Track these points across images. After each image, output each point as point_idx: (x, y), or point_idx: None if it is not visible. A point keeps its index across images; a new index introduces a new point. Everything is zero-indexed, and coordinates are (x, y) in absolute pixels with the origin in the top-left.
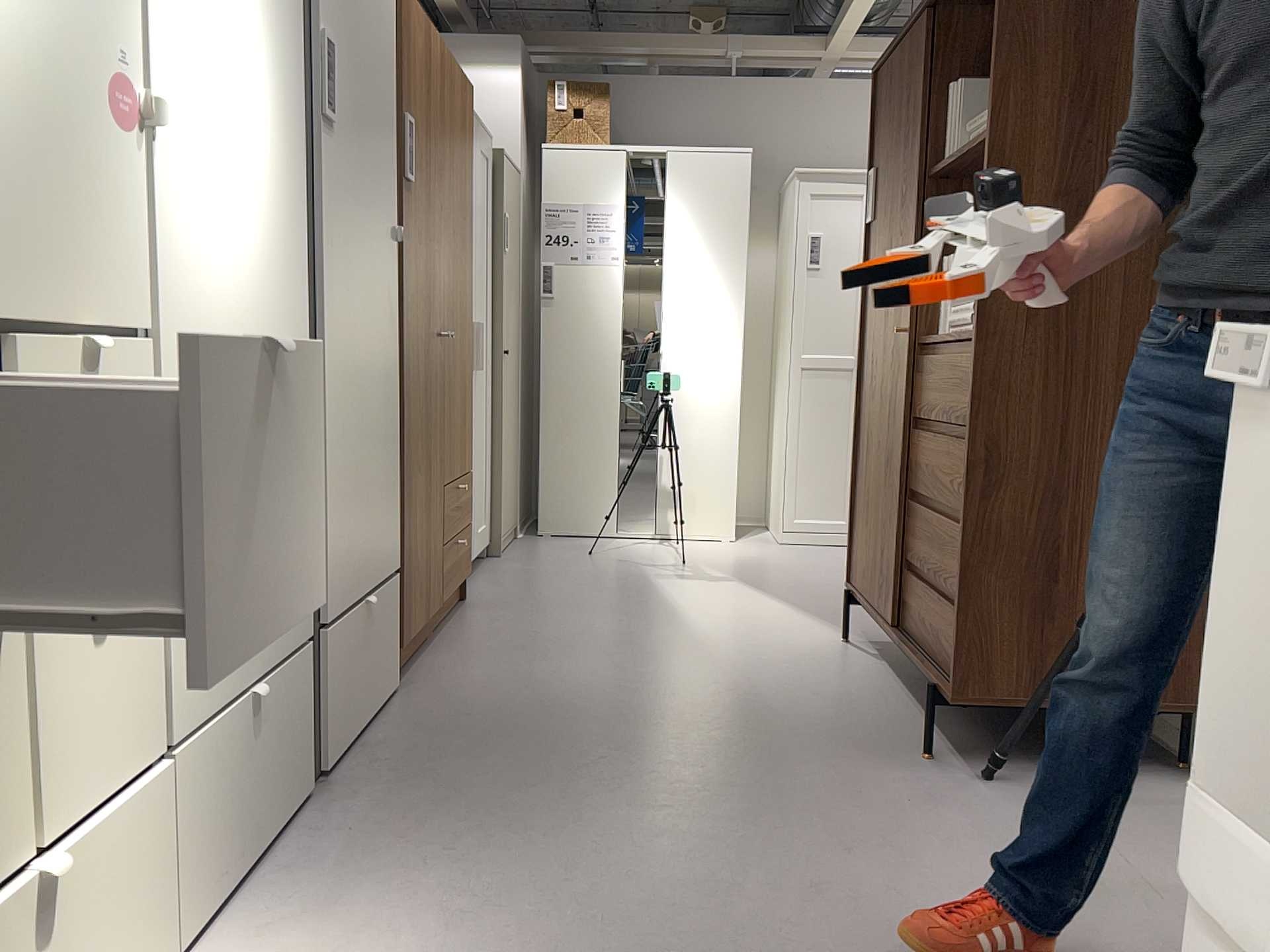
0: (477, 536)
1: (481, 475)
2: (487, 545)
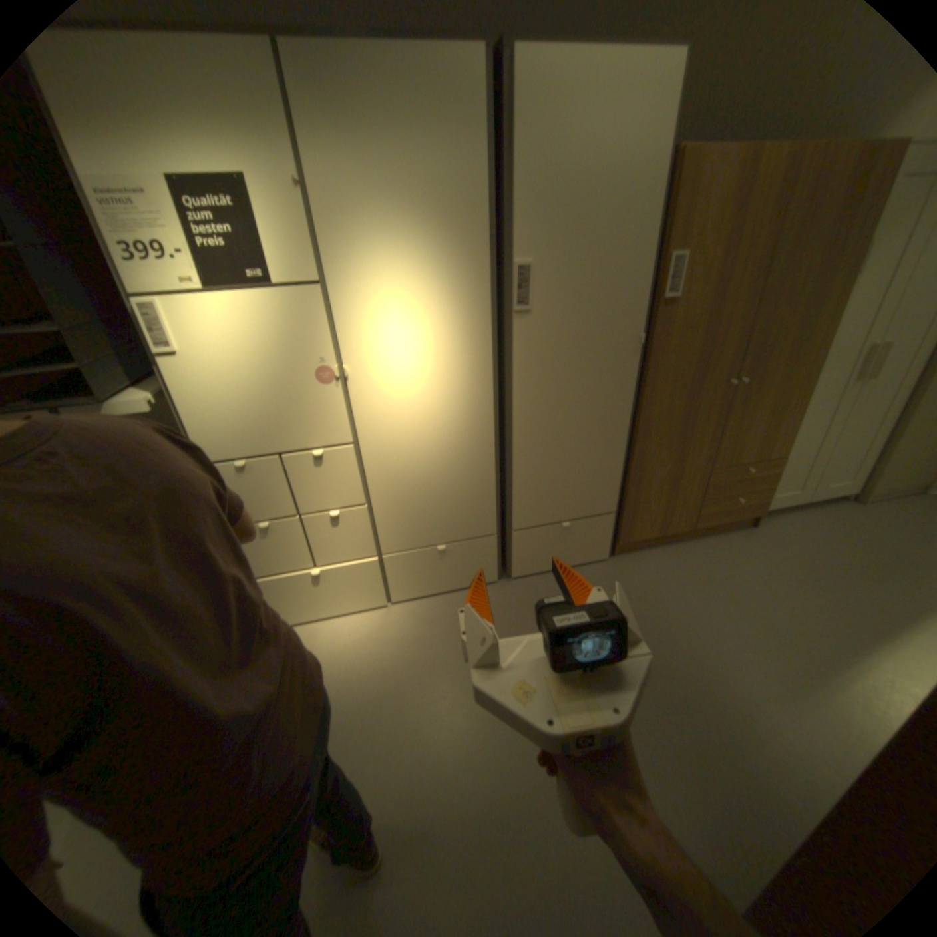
0: (827, 489)
1: (857, 451)
2: (855, 494)
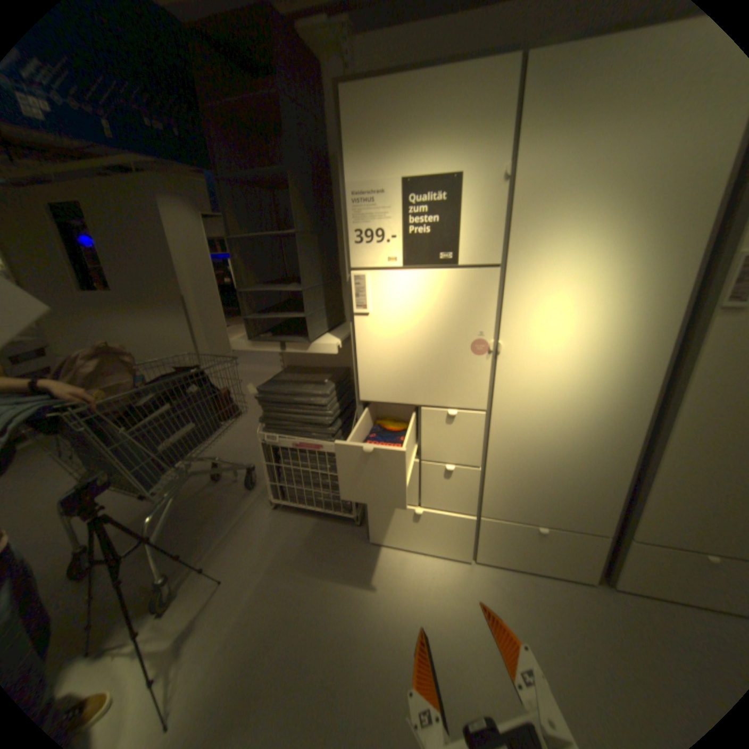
0: None
1: None
2: None
